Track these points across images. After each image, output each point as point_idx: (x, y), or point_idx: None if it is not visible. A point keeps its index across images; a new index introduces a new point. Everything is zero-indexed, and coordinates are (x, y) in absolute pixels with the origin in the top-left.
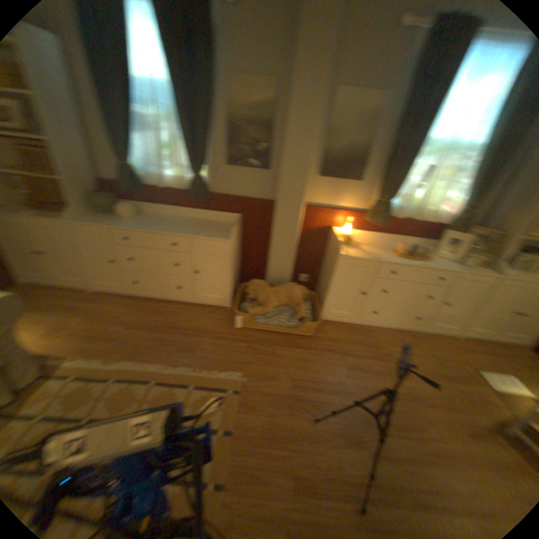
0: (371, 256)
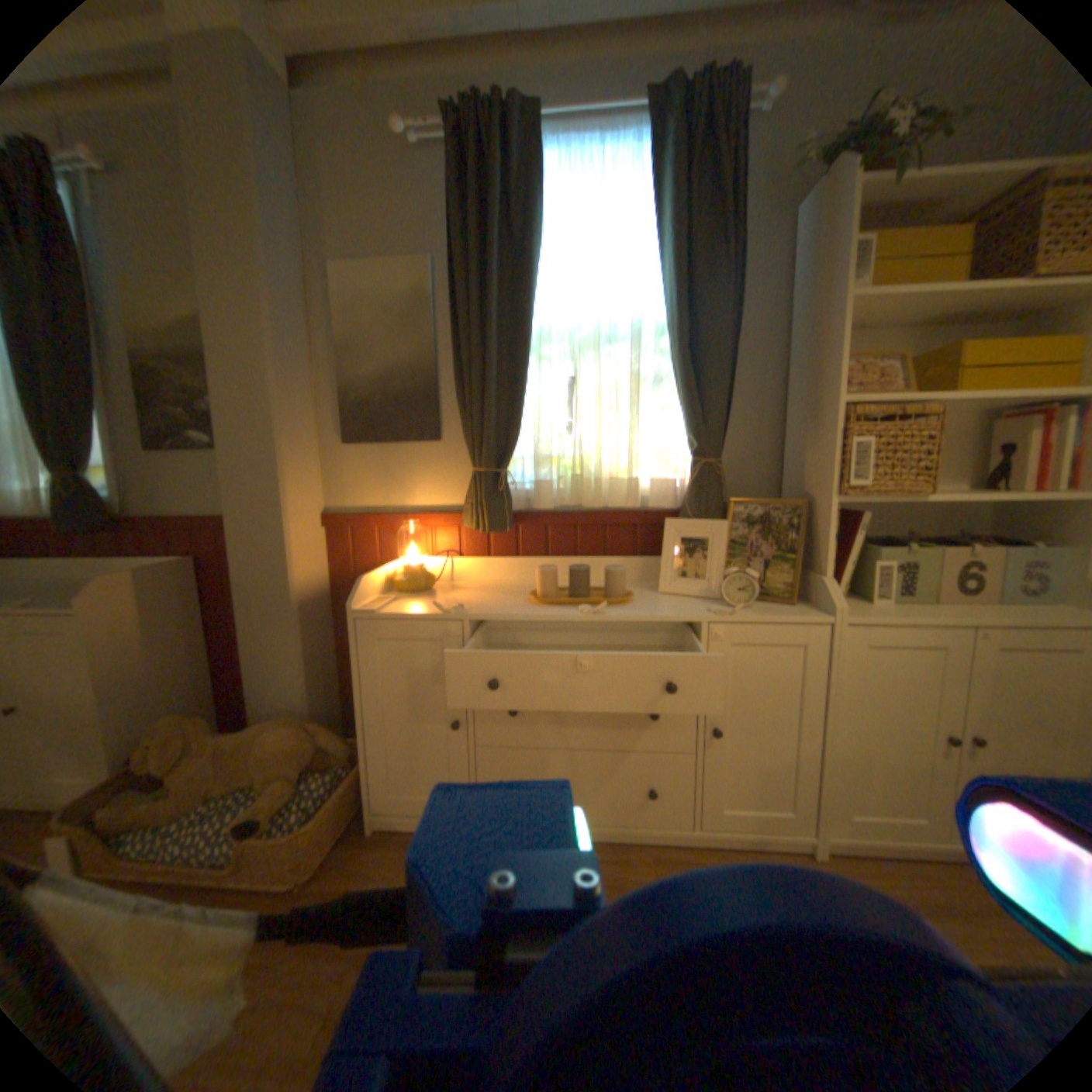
0: (448, 608)
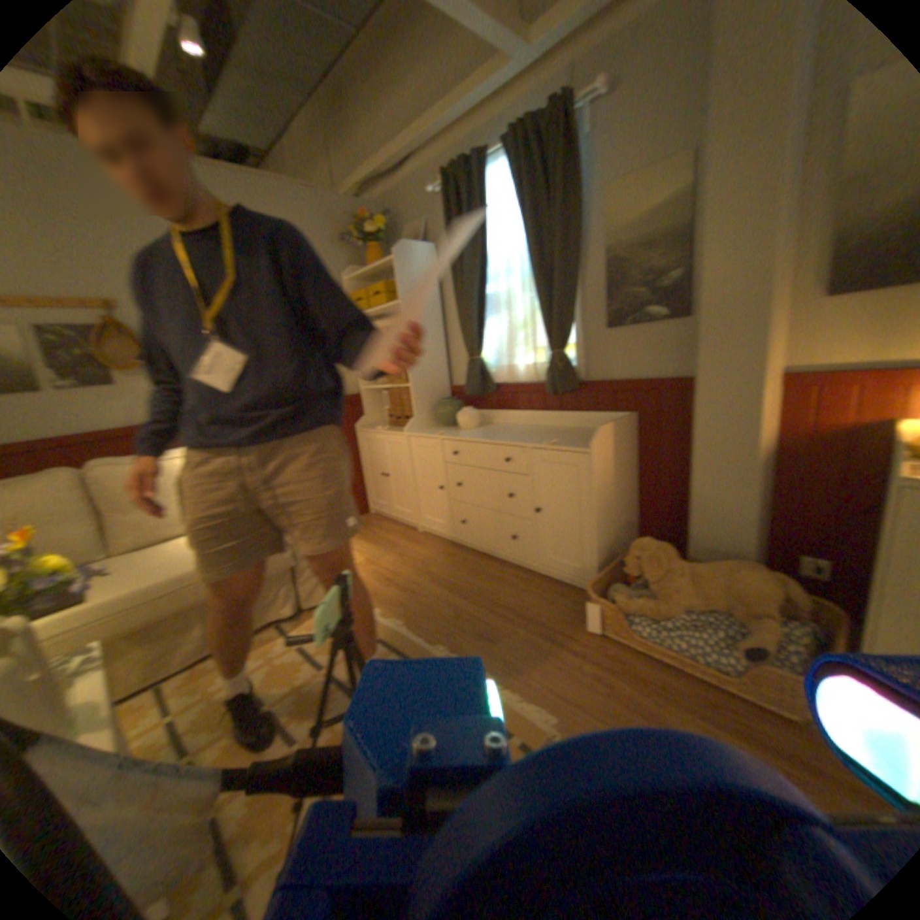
0: None
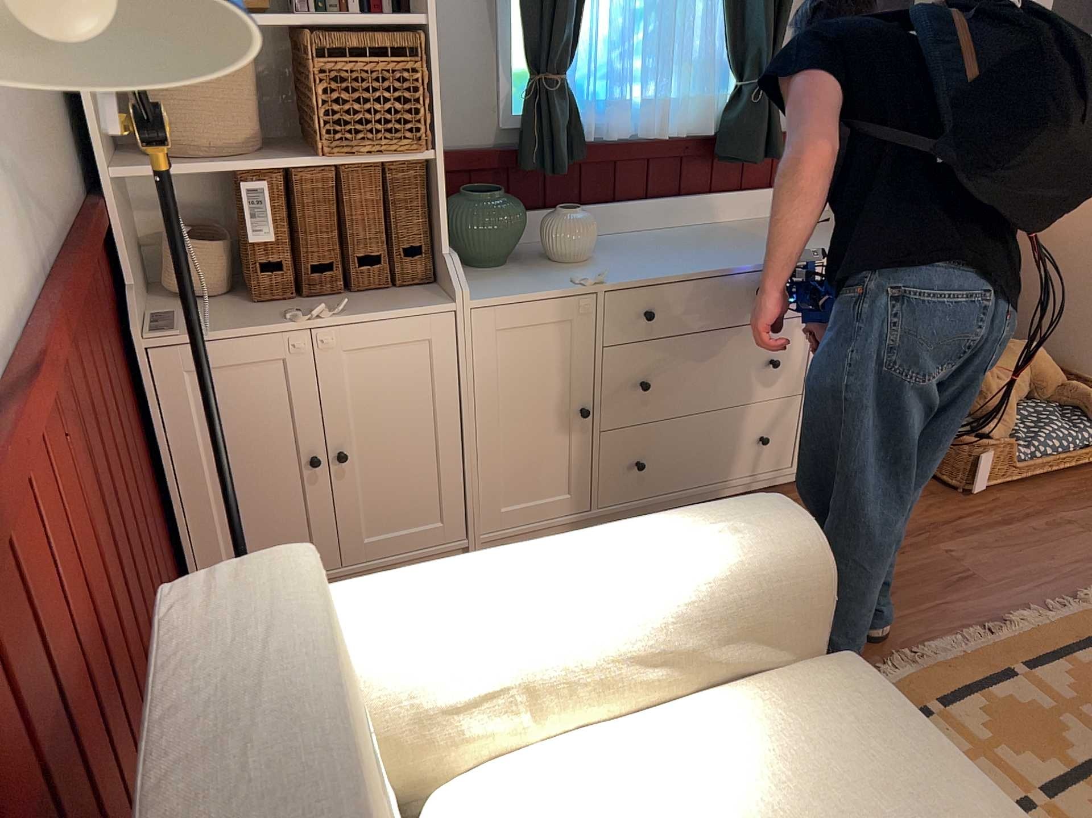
0: None
